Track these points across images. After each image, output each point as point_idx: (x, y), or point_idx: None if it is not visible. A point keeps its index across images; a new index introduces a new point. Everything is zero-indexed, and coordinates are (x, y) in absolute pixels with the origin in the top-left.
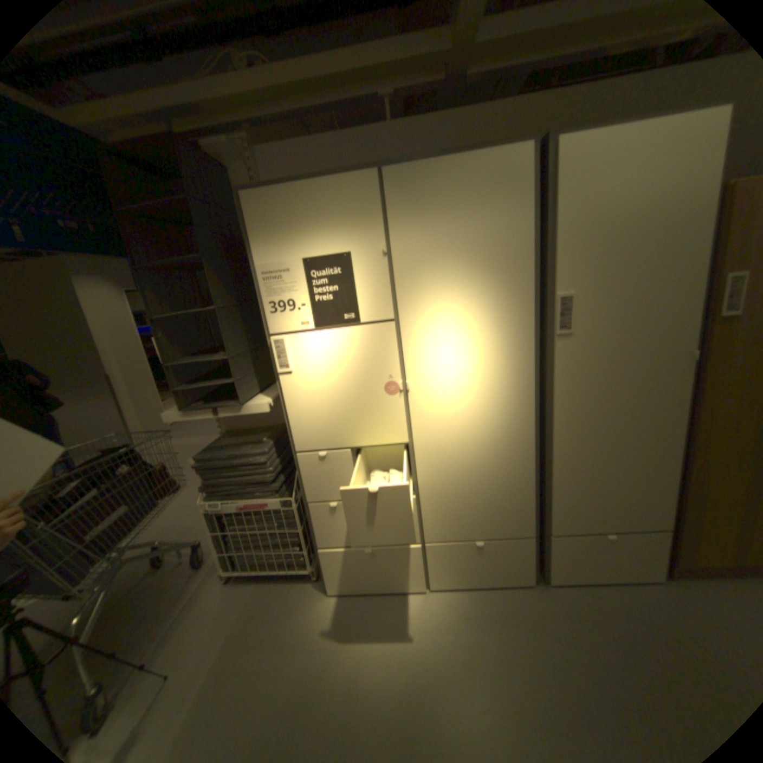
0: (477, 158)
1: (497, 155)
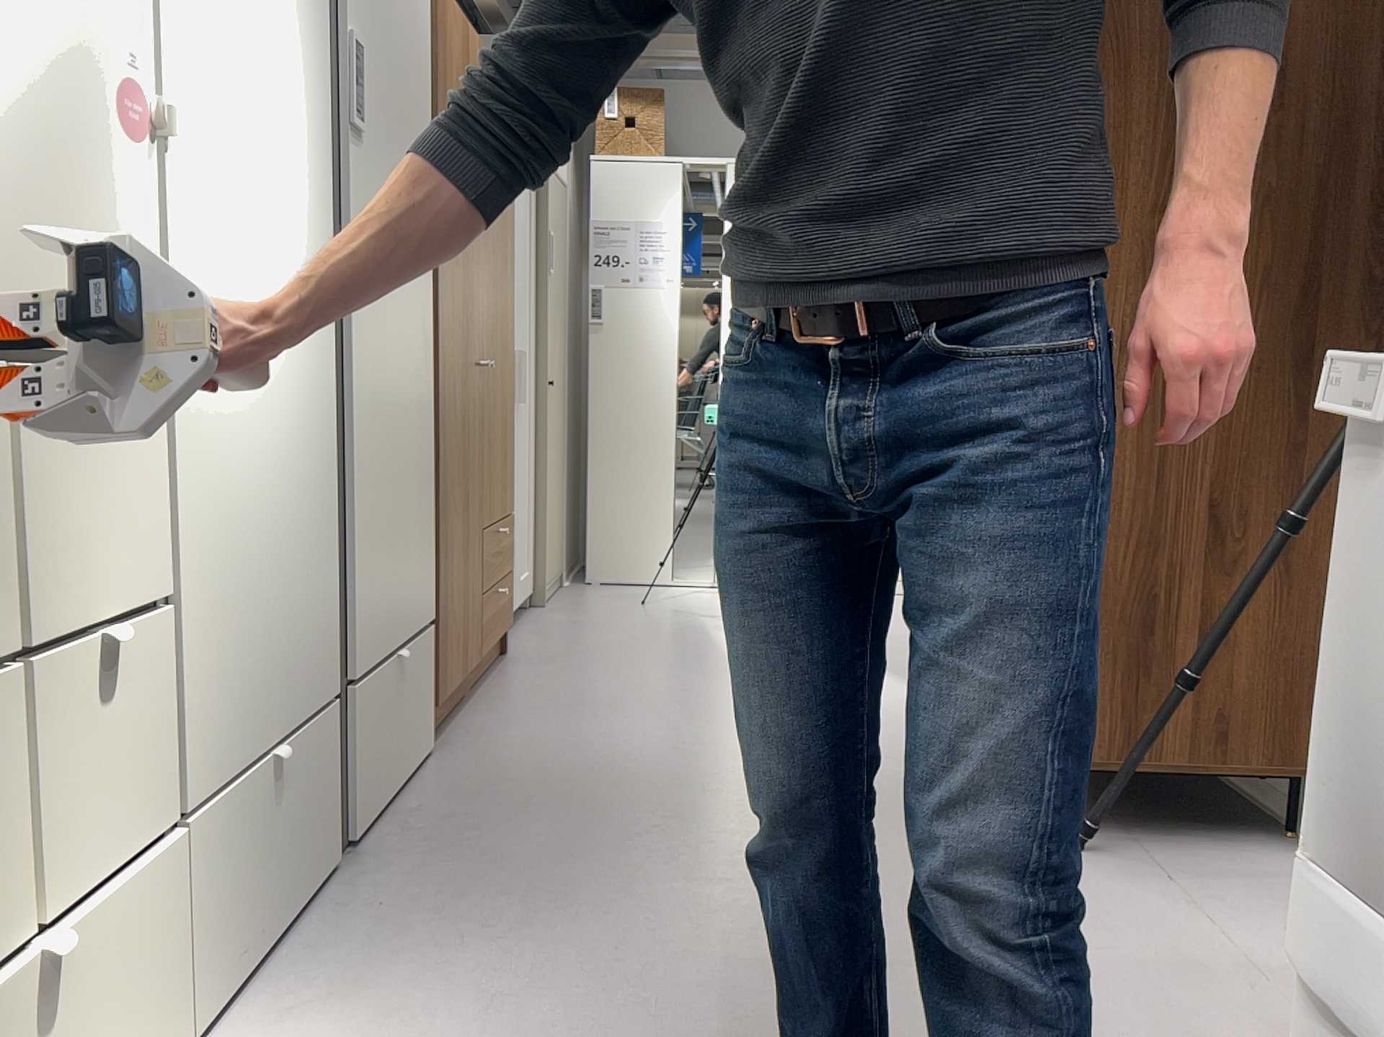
0: None
1: None
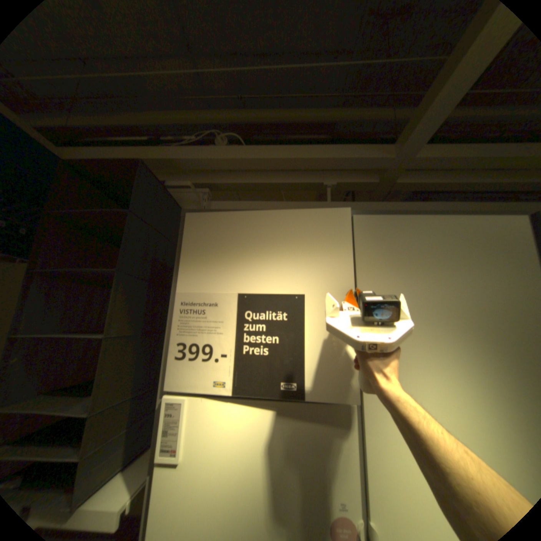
0: (463, 221)
1: (487, 222)
